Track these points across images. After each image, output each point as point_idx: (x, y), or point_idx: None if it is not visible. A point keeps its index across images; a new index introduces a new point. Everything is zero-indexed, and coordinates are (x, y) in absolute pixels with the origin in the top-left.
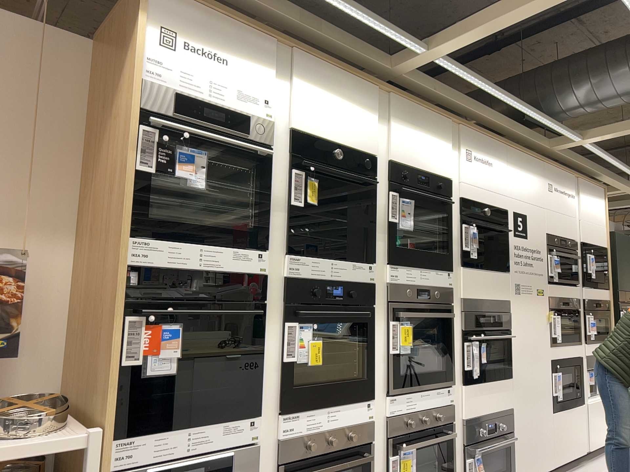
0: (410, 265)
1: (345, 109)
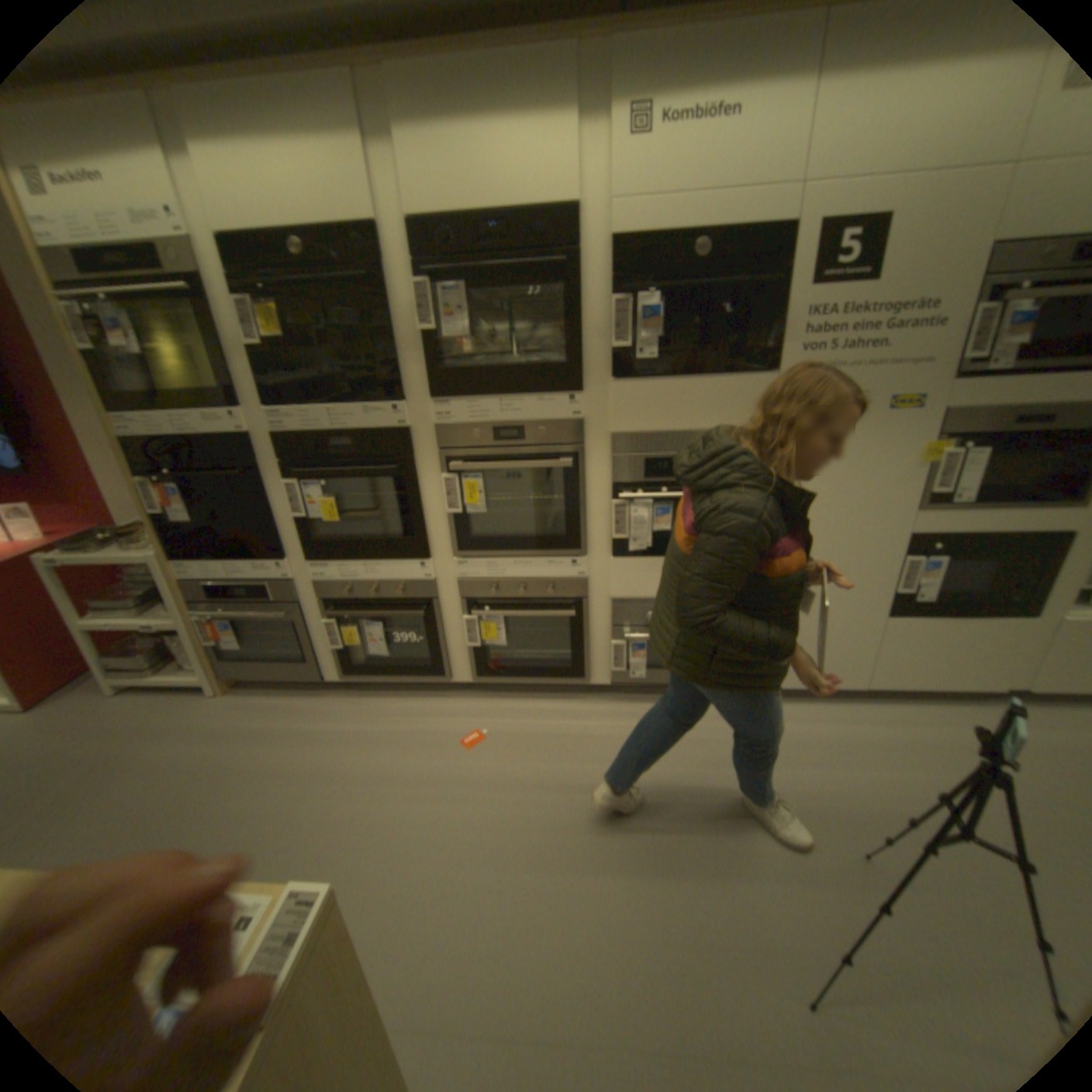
0: (483, 397)
1: (290, 153)
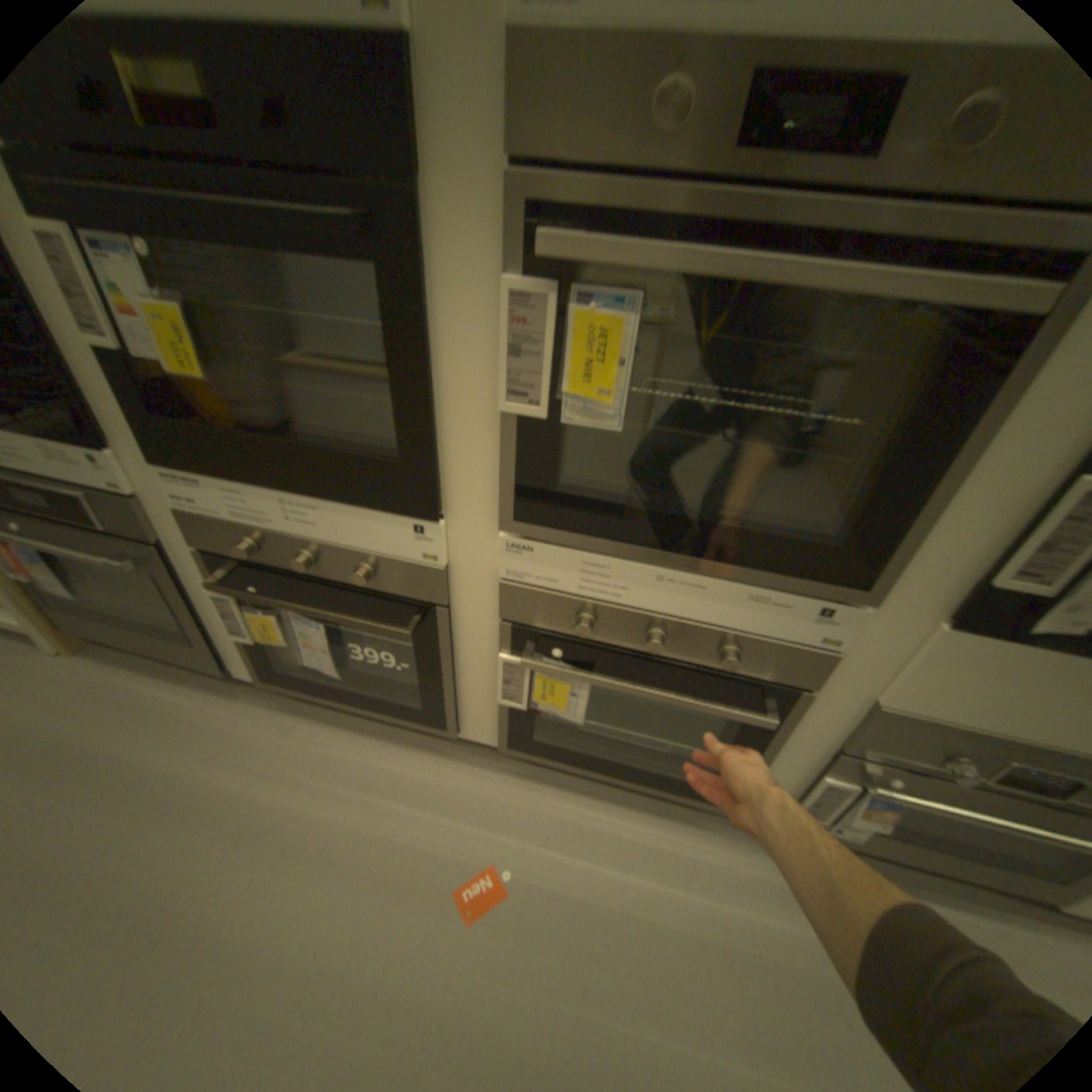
0: None
1: None
